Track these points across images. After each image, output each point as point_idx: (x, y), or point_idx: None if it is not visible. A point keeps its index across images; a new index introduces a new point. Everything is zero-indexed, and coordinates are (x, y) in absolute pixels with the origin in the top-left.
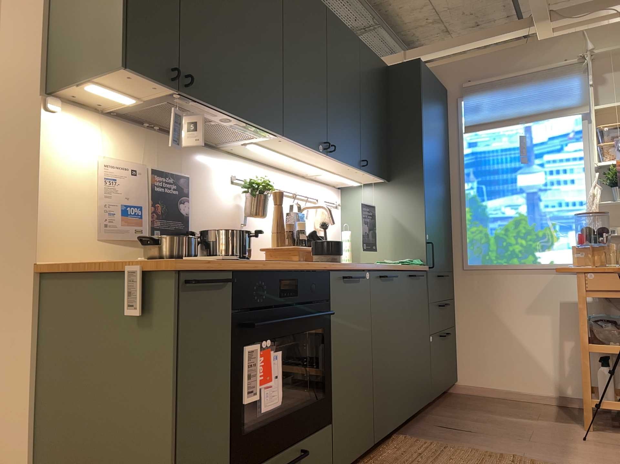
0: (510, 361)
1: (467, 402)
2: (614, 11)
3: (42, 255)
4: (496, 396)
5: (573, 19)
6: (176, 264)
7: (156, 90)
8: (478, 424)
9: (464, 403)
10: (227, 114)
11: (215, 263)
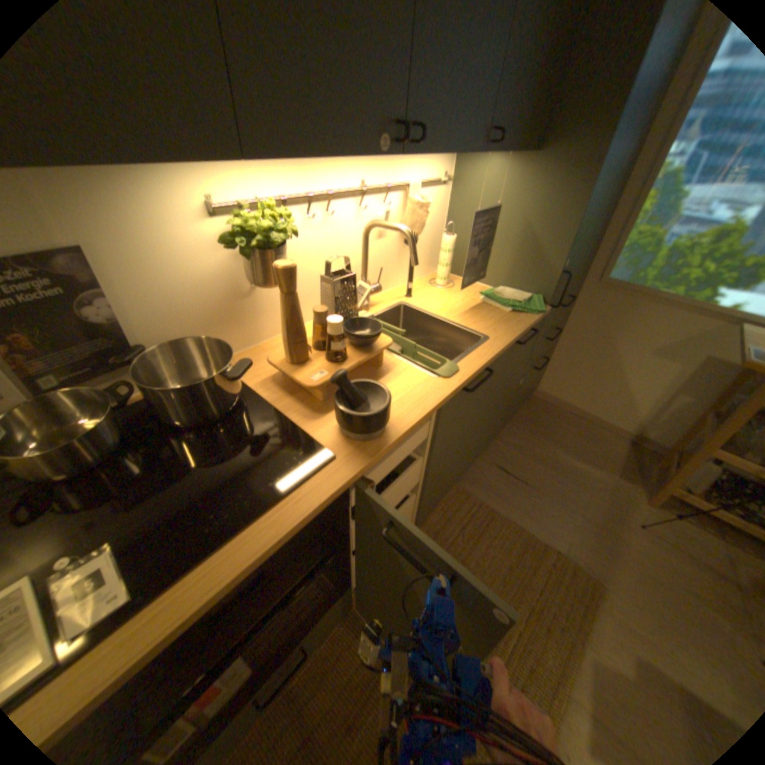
0: (603, 391)
1: (538, 418)
2: None
3: None
4: (570, 412)
5: None
6: None
7: None
8: (537, 469)
9: (534, 421)
10: None
11: None
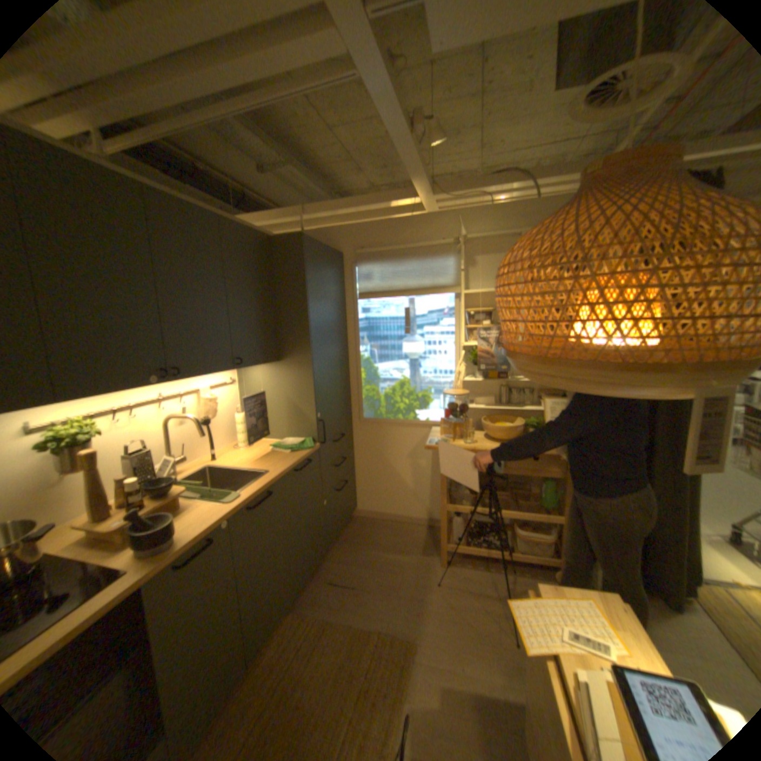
0: (395, 494)
1: (361, 532)
2: (488, 194)
3: None
4: (384, 519)
5: (453, 197)
6: None
7: None
8: (361, 574)
9: (357, 536)
10: None
11: None
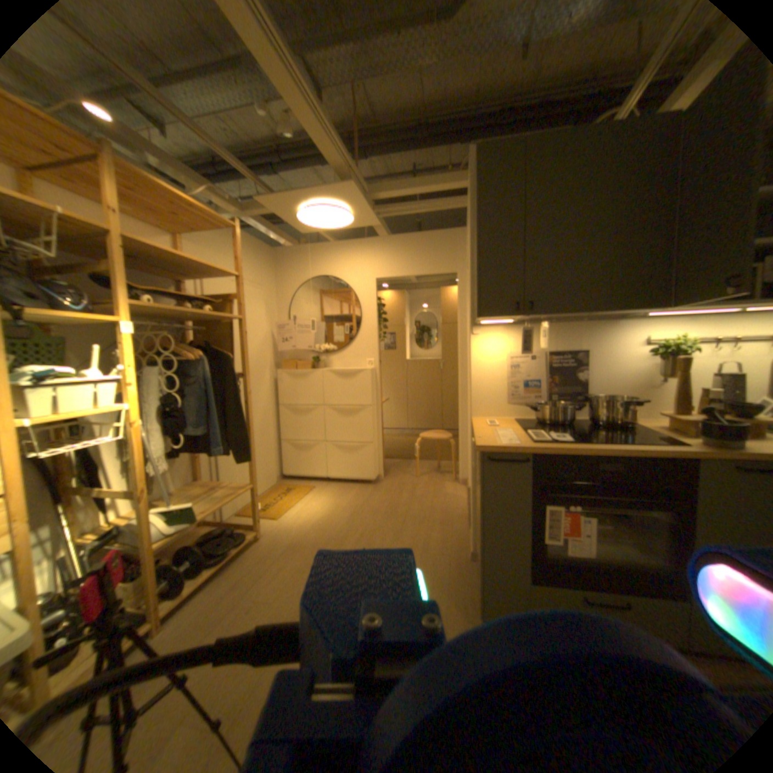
0: None
1: None
2: None
3: (474, 413)
4: None
5: None
6: (479, 448)
7: (514, 315)
8: None
9: None
10: (584, 312)
11: (521, 445)
